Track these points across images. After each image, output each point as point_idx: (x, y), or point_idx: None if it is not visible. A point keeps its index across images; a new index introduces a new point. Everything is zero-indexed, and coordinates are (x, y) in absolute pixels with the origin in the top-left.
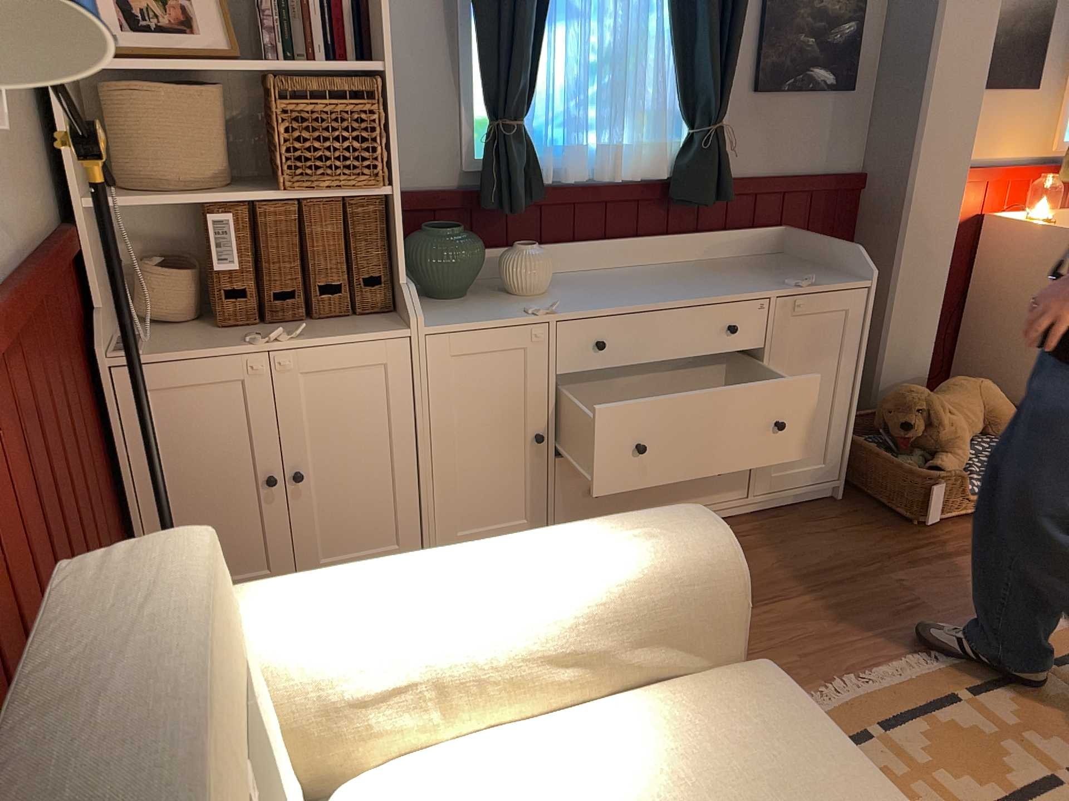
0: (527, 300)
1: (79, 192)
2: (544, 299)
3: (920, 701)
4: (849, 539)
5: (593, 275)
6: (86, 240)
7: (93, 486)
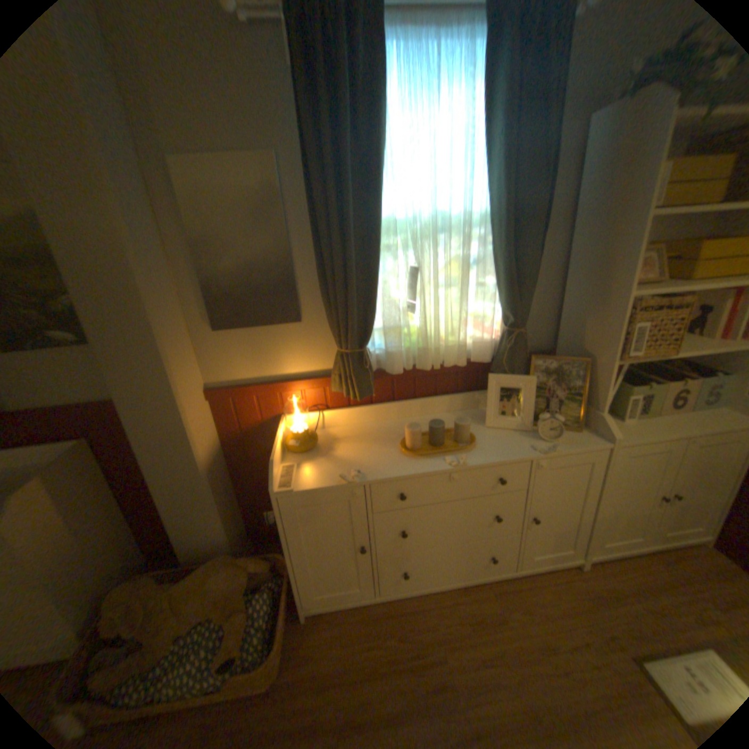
0: None
1: None
2: None
3: None
4: None
5: None
6: None
7: None
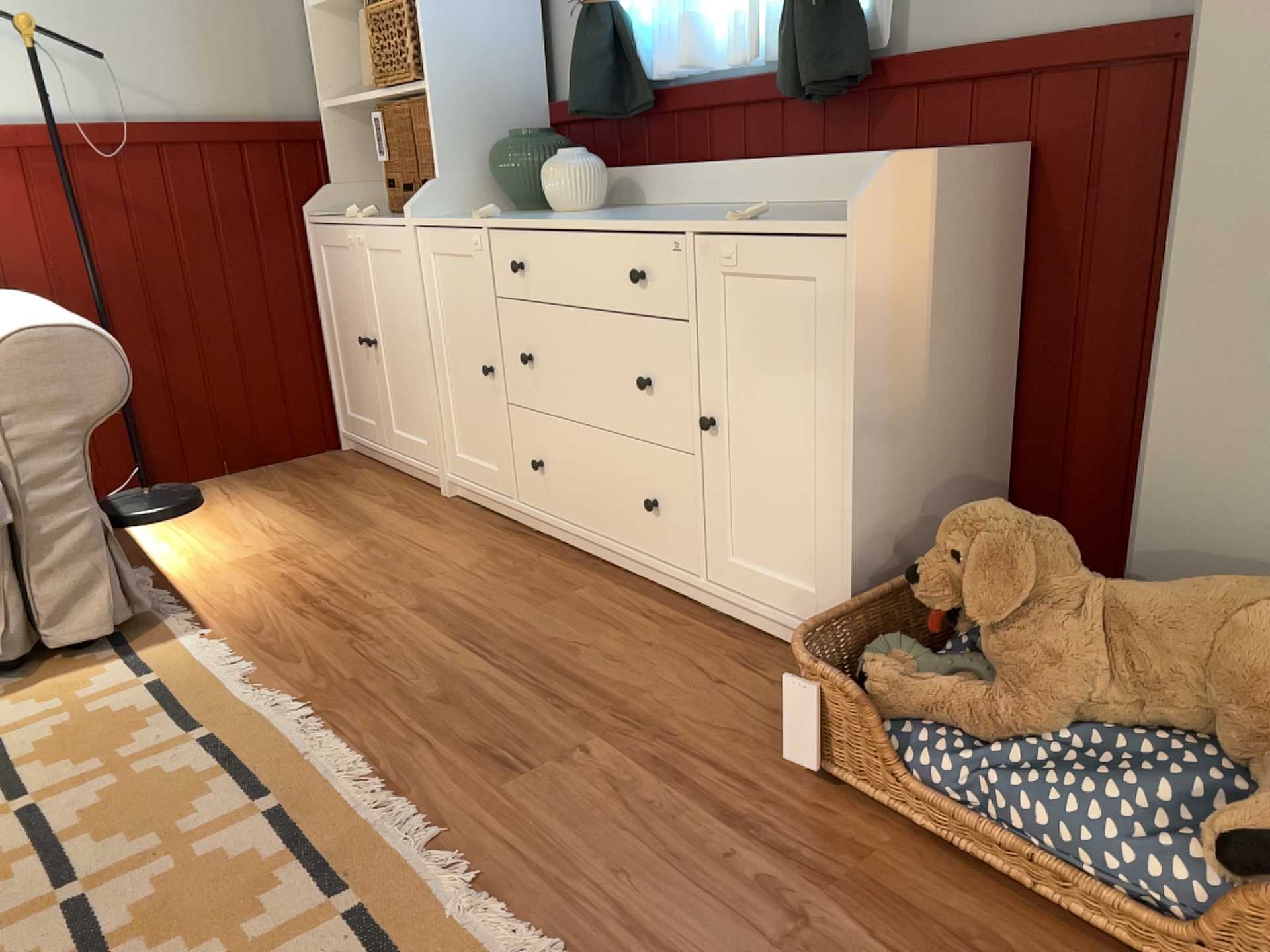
0: (534, 215)
1: (324, 98)
2: (547, 215)
3: (258, 767)
4: (699, 698)
5: (684, 207)
6: (327, 133)
7: (250, 292)
